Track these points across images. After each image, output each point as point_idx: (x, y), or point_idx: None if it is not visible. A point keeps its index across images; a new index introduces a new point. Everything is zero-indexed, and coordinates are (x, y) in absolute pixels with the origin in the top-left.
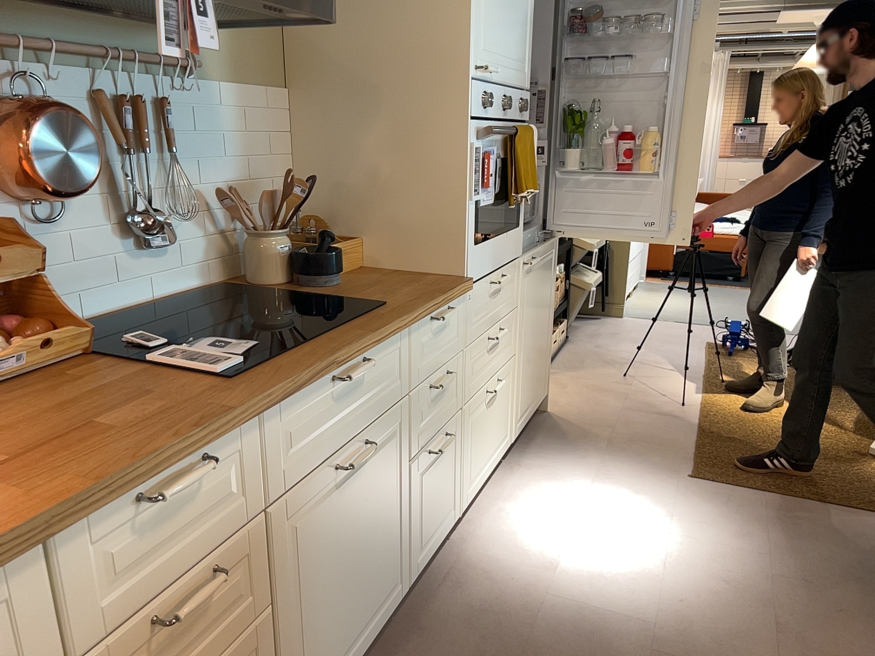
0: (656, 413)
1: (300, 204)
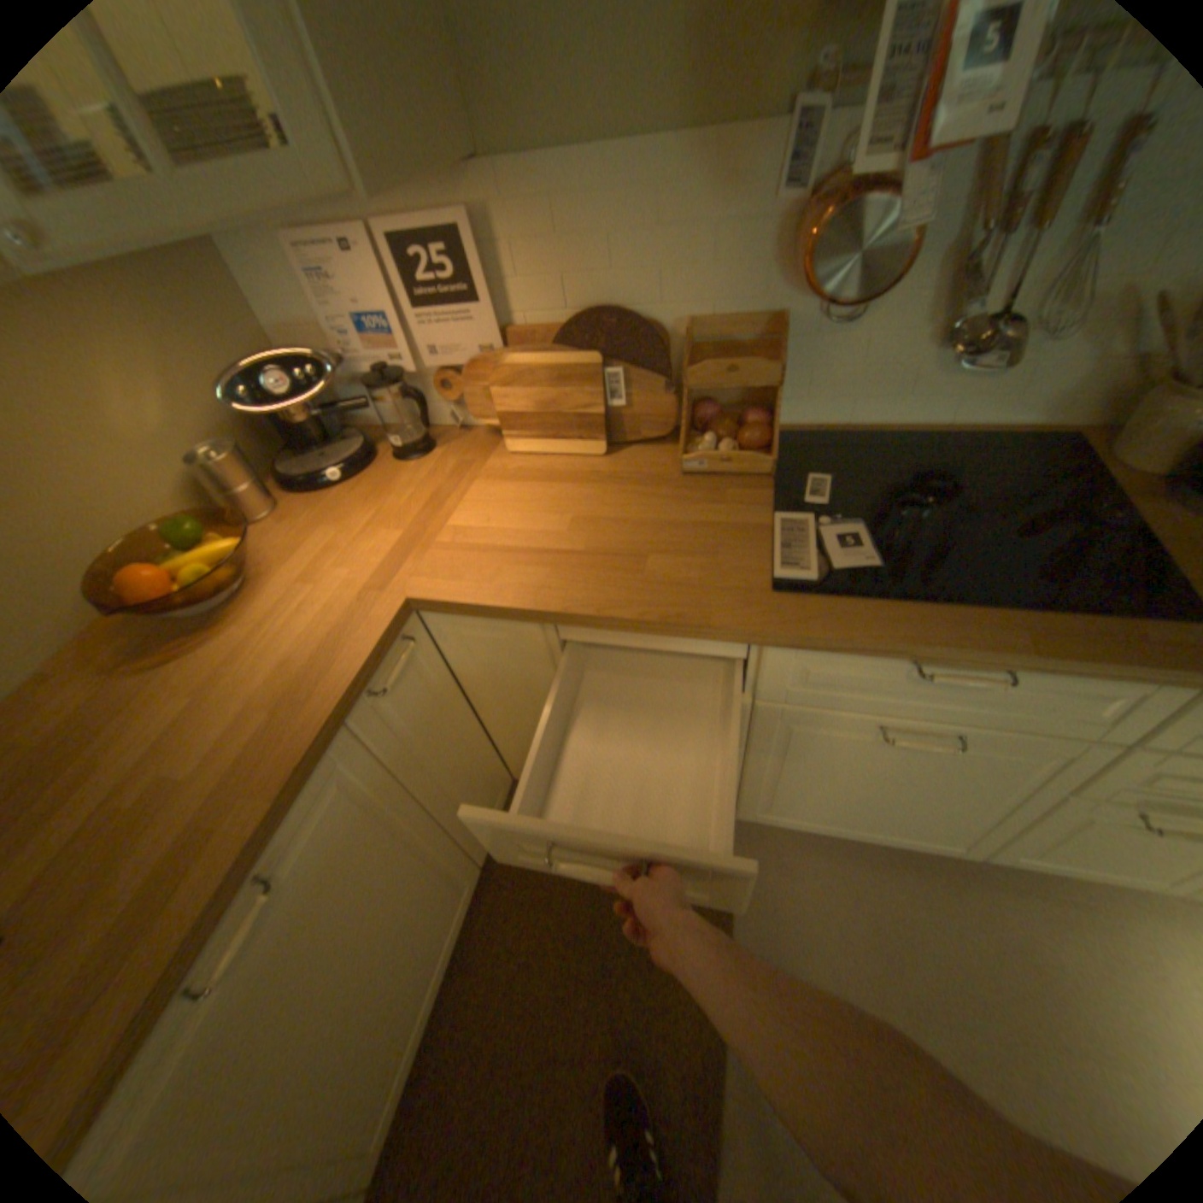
0: None
1: None
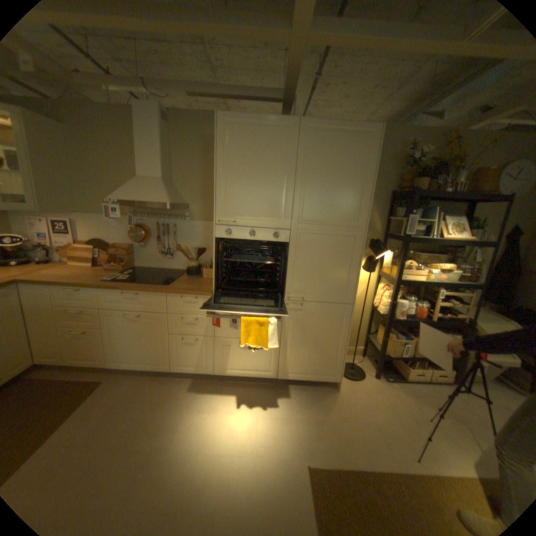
0: (386, 445)
1: (201, 255)
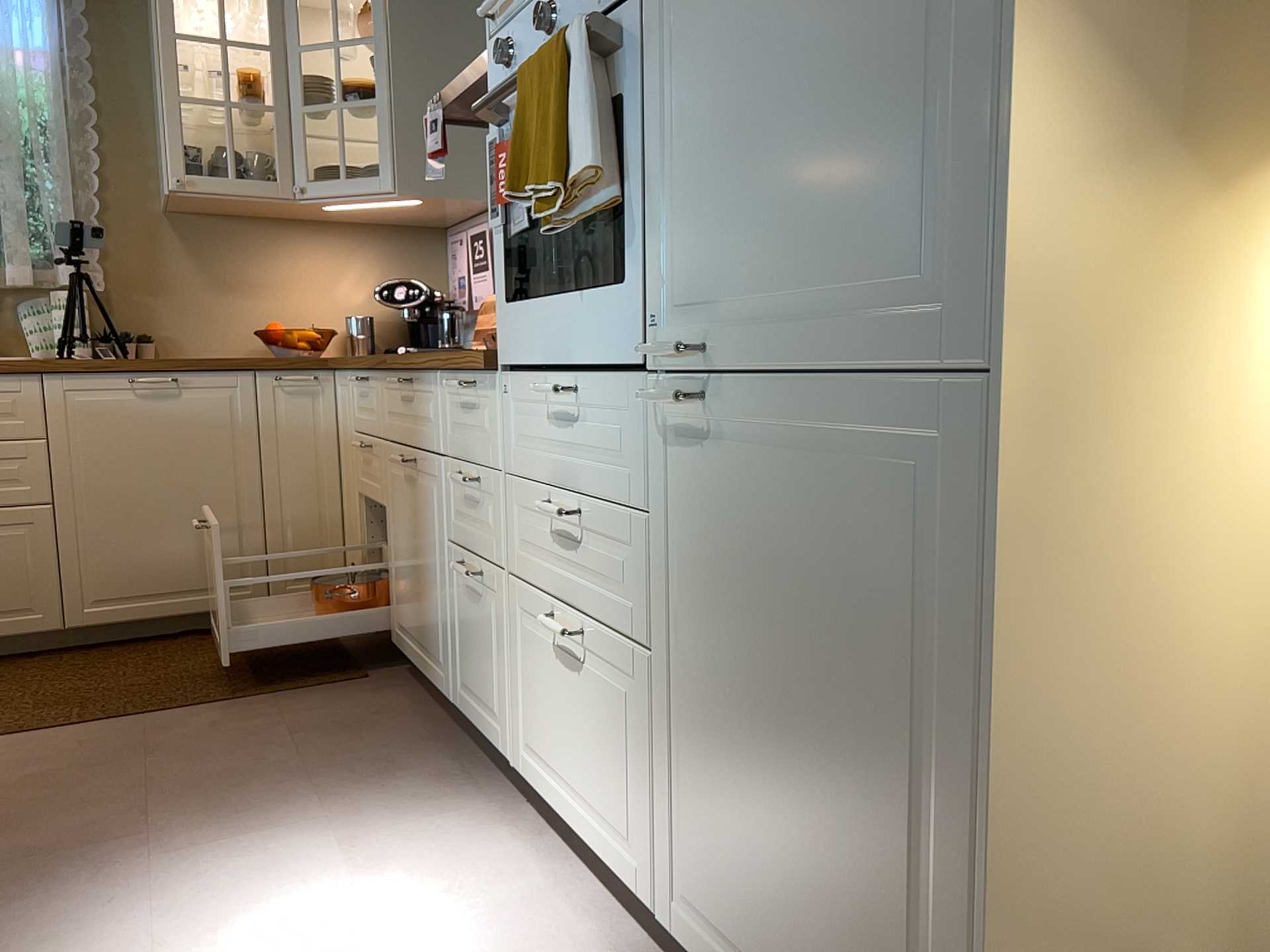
0: None
1: None
